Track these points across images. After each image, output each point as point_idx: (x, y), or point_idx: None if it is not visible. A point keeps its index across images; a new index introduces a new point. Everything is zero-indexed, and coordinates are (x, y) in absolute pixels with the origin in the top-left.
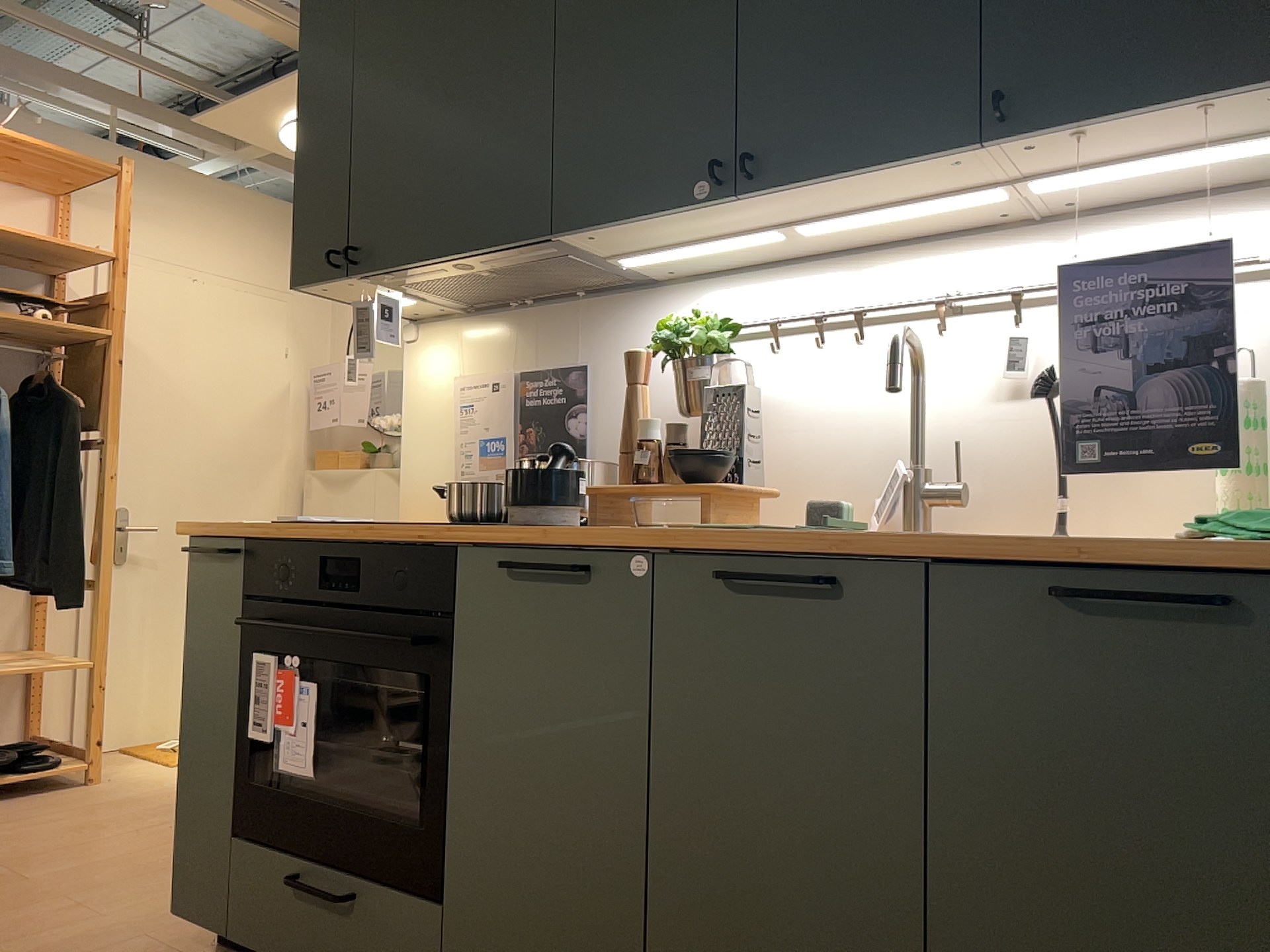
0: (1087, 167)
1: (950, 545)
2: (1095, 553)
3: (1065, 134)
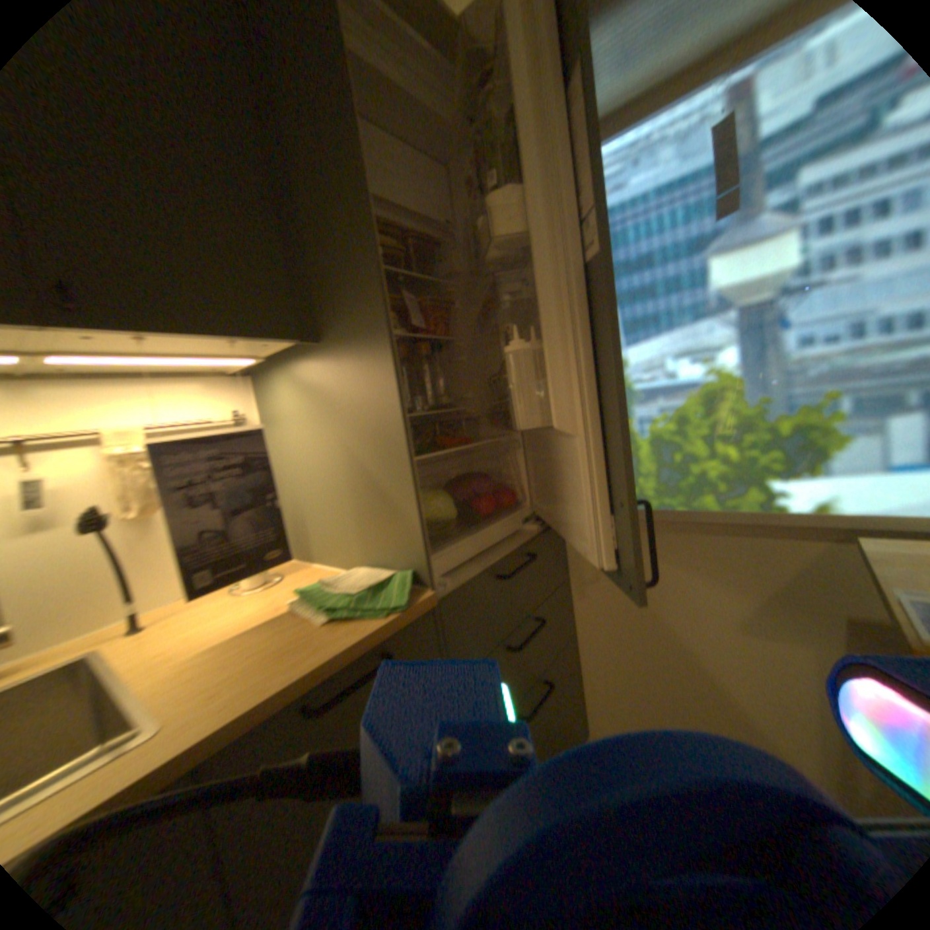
0: (109, 354)
1: (209, 743)
2: (316, 675)
3: (122, 335)
